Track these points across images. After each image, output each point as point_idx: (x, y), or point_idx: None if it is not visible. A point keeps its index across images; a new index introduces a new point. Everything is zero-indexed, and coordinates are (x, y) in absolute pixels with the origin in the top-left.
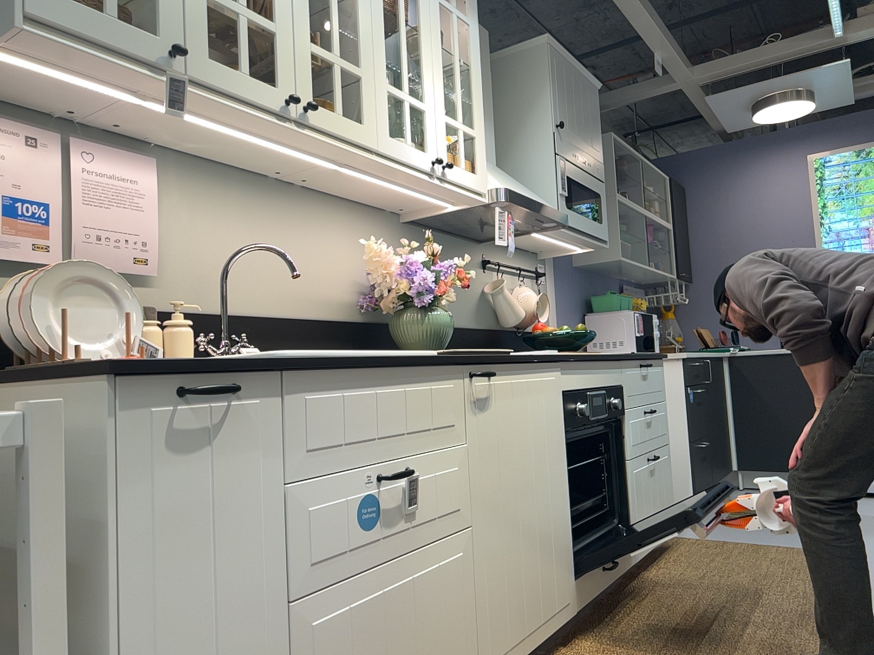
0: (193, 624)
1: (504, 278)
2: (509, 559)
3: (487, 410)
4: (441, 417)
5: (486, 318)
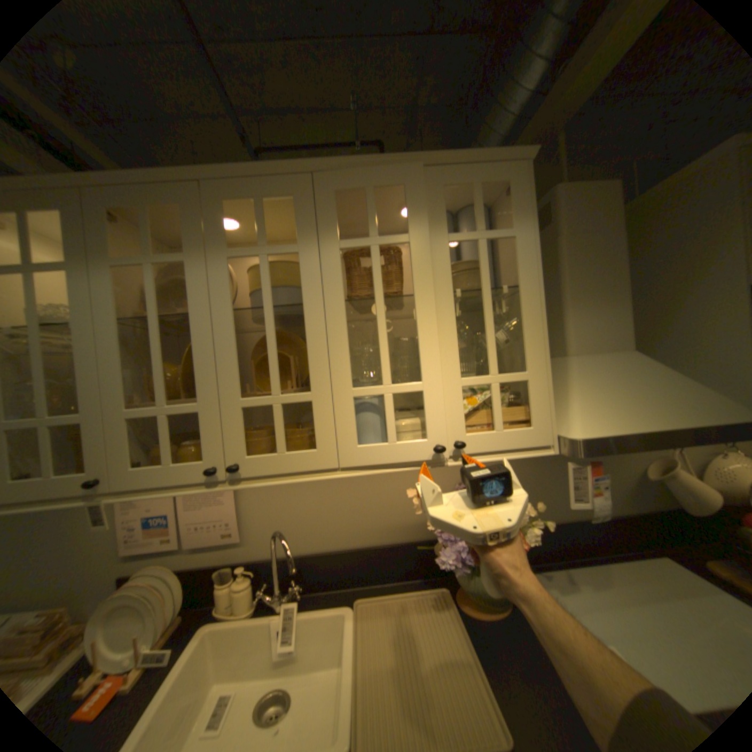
0: None
1: (679, 456)
2: None
3: None
4: None
5: (650, 499)
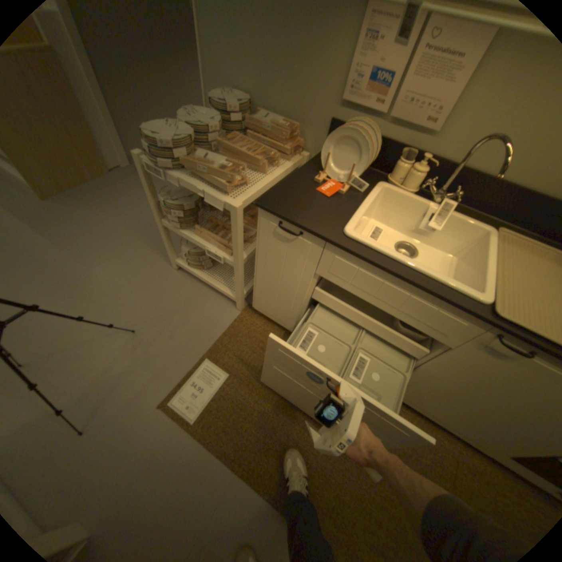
0: (276, 278)
1: None
2: (445, 397)
3: (501, 359)
4: (438, 326)
5: None
